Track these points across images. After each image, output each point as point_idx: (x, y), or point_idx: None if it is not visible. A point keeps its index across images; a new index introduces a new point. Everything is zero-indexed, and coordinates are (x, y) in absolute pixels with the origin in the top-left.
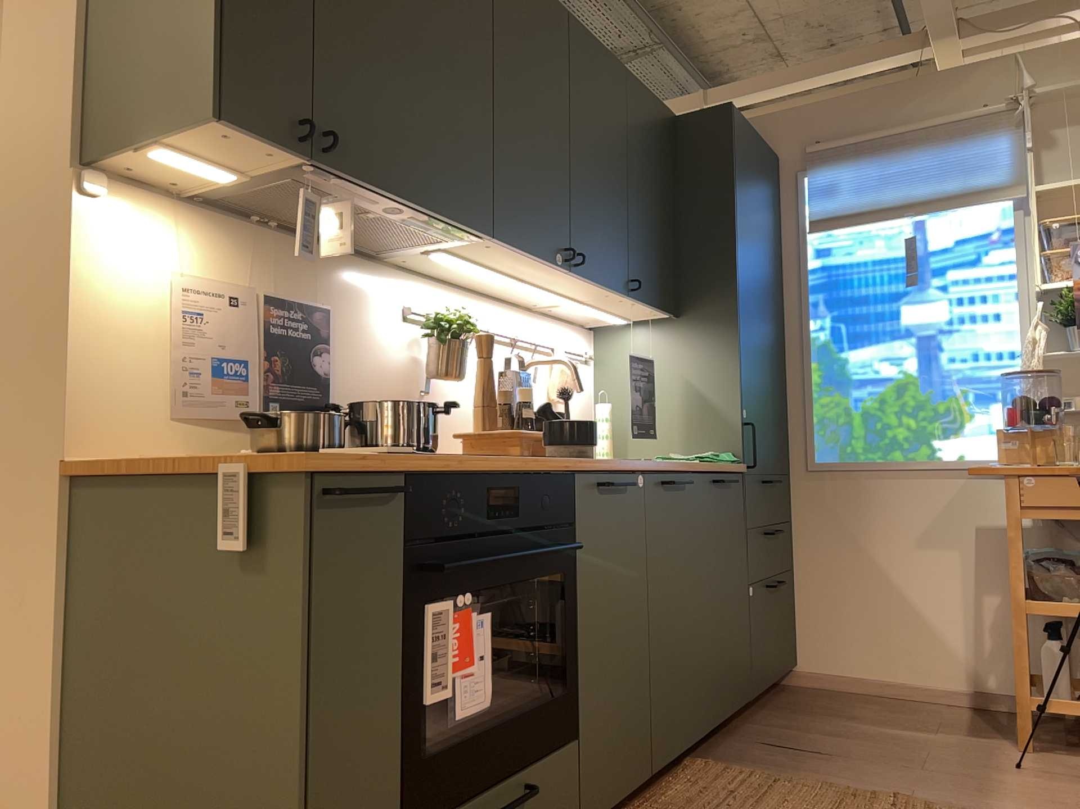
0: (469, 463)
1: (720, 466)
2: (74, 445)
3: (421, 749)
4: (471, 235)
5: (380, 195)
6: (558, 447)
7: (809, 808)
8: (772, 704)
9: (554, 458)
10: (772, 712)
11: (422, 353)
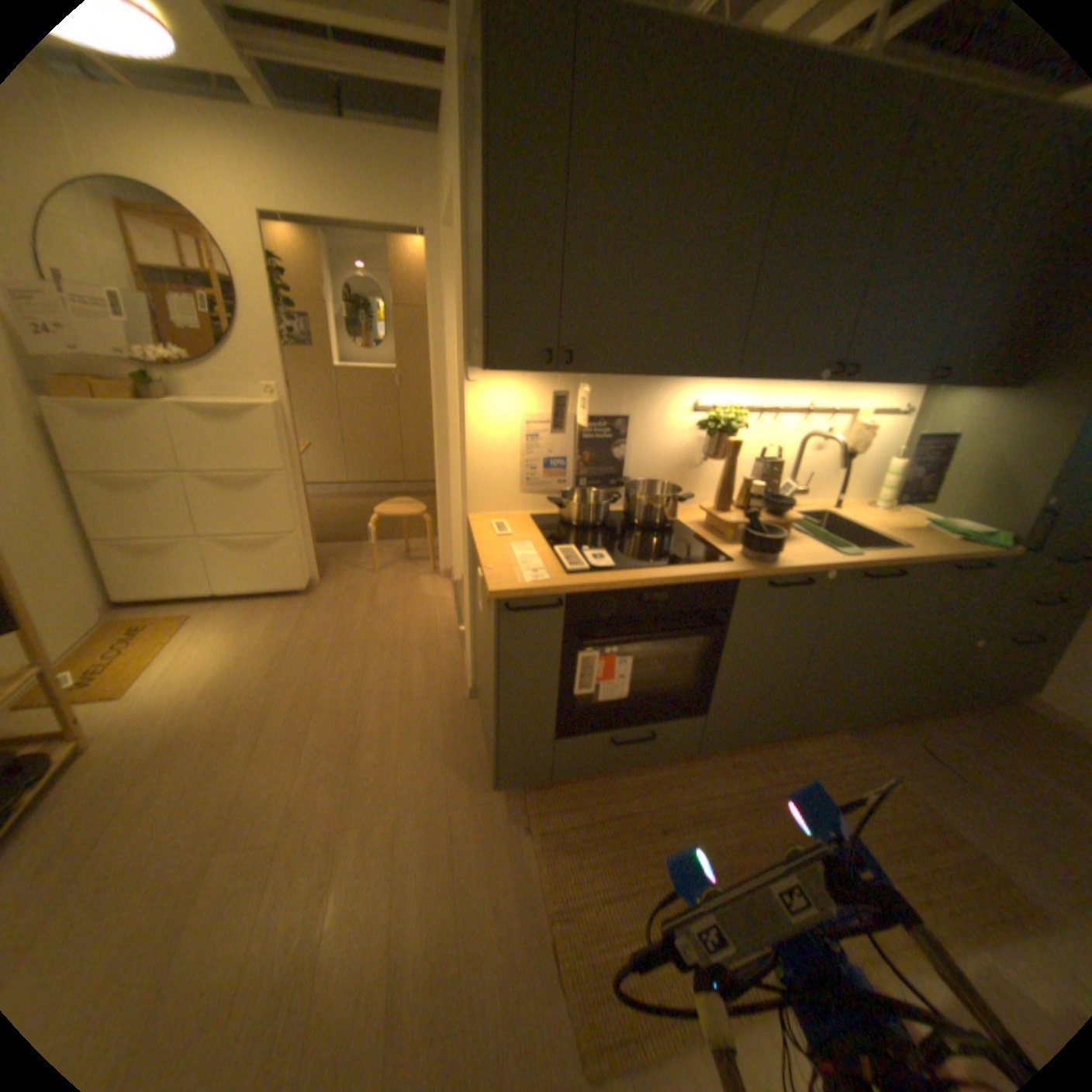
0: (628, 579)
1: (975, 552)
2: (470, 509)
3: (582, 704)
4: (720, 376)
5: (621, 375)
6: (742, 550)
7: (889, 821)
8: (977, 716)
9: (727, 564)
10: (966, 724)
11: (702, 436)
